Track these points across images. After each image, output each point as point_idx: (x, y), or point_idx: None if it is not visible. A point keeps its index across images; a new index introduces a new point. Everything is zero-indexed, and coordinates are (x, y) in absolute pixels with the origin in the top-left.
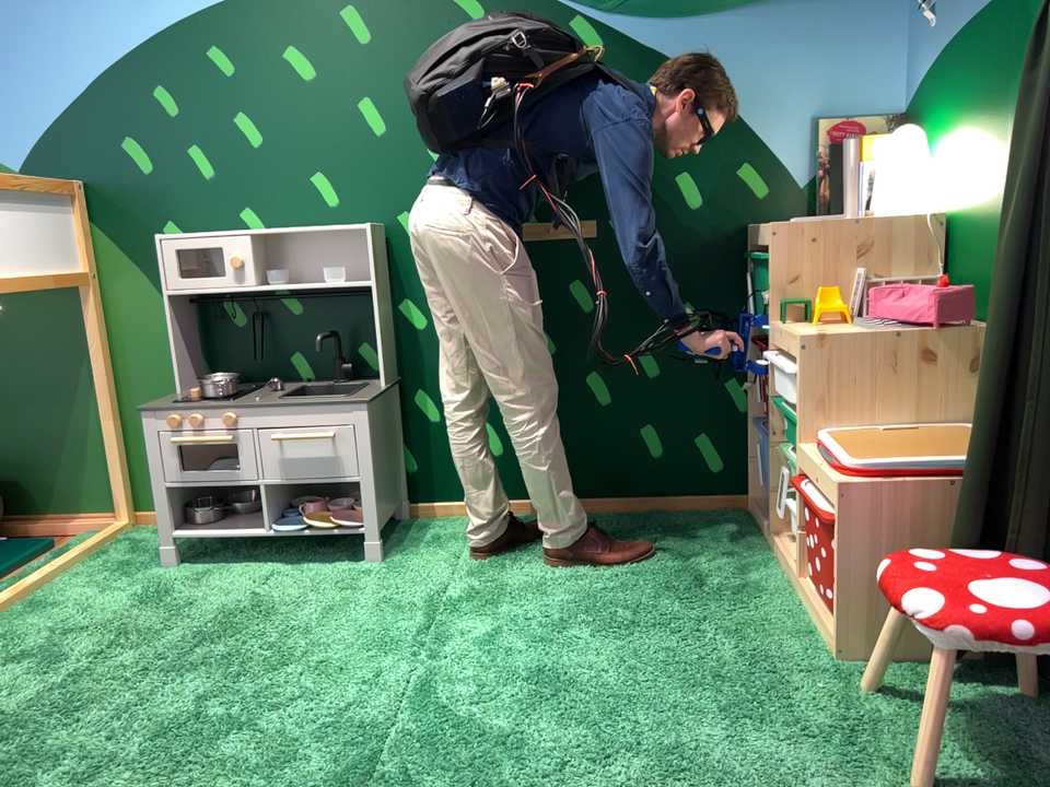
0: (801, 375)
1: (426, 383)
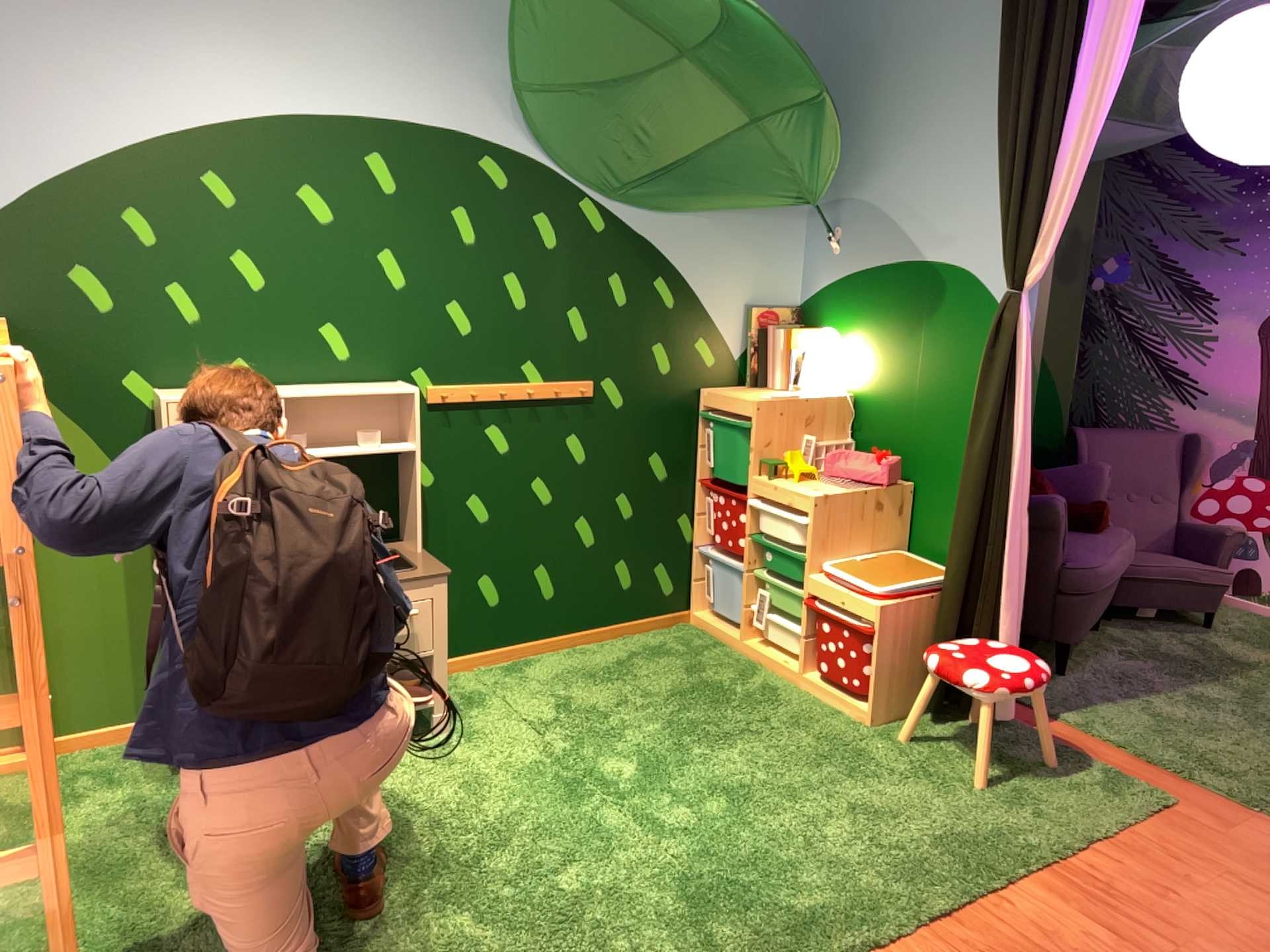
0: (808, 524)
1: (432, 540)
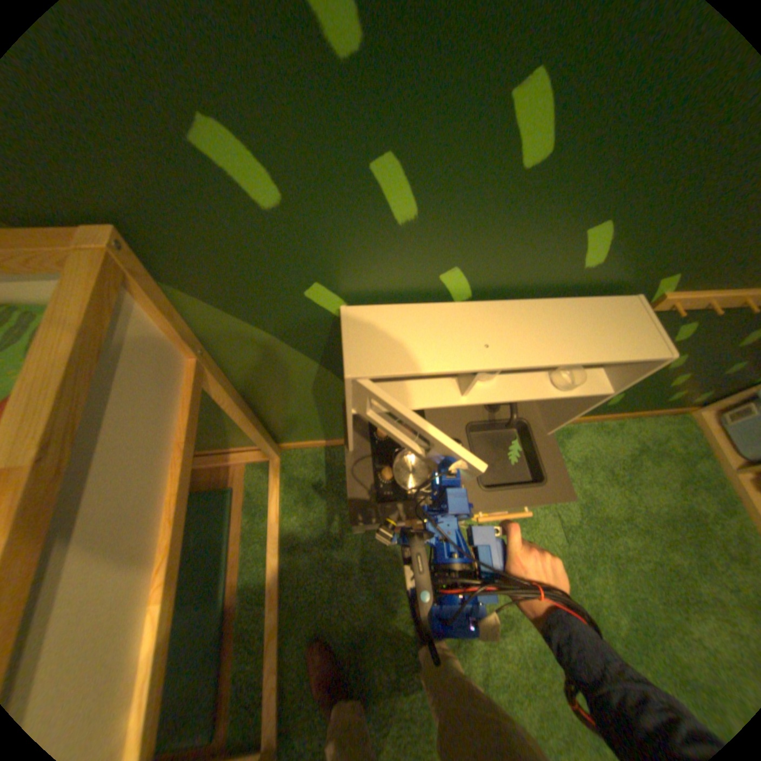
0: None
1: None
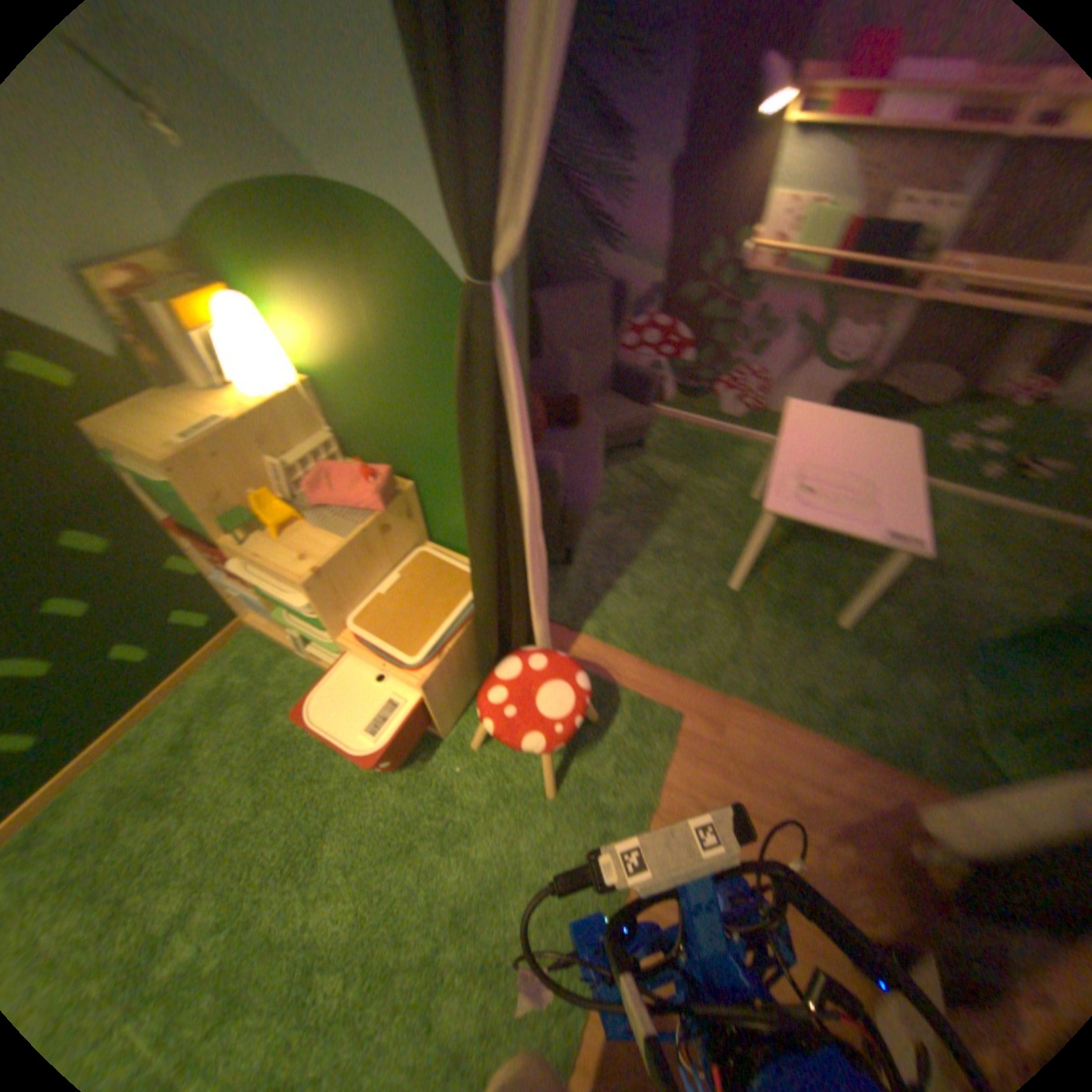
0: (315, 605)
1: None
